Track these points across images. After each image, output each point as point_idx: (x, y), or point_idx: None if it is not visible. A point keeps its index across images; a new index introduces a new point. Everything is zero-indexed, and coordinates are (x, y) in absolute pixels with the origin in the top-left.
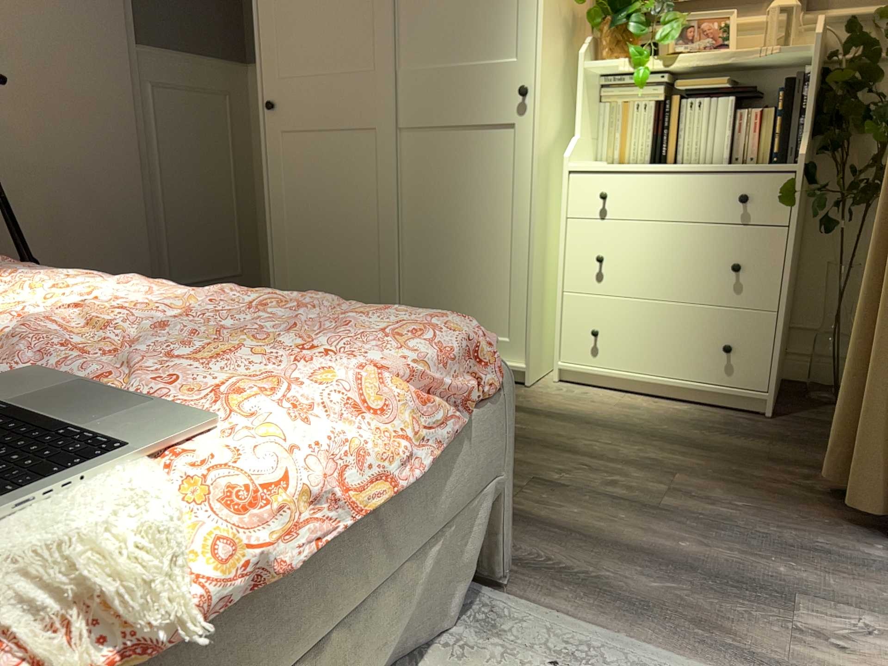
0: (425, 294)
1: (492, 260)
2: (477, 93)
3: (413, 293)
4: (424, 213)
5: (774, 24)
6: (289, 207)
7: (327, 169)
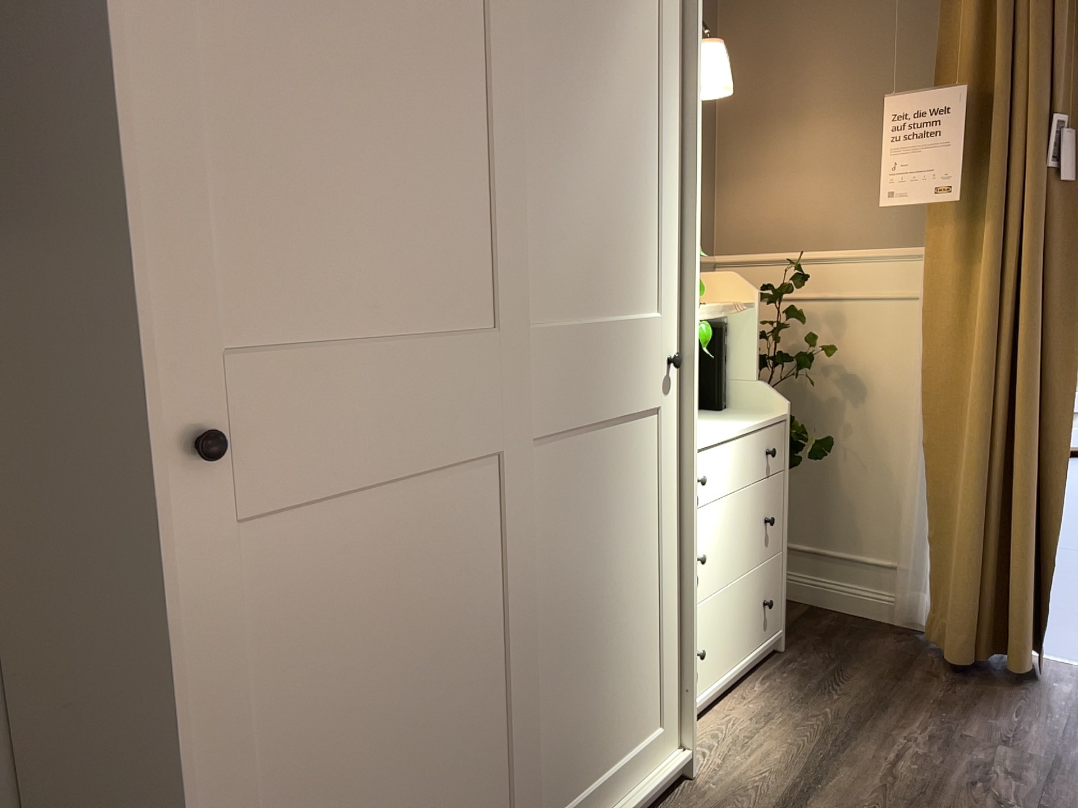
0: (566, 733)
1: (640, 615)
2: (625, 366)
3: (549, 745)
4: (563, 585)
5: None
6: (285, 730)
7: (399, 574)
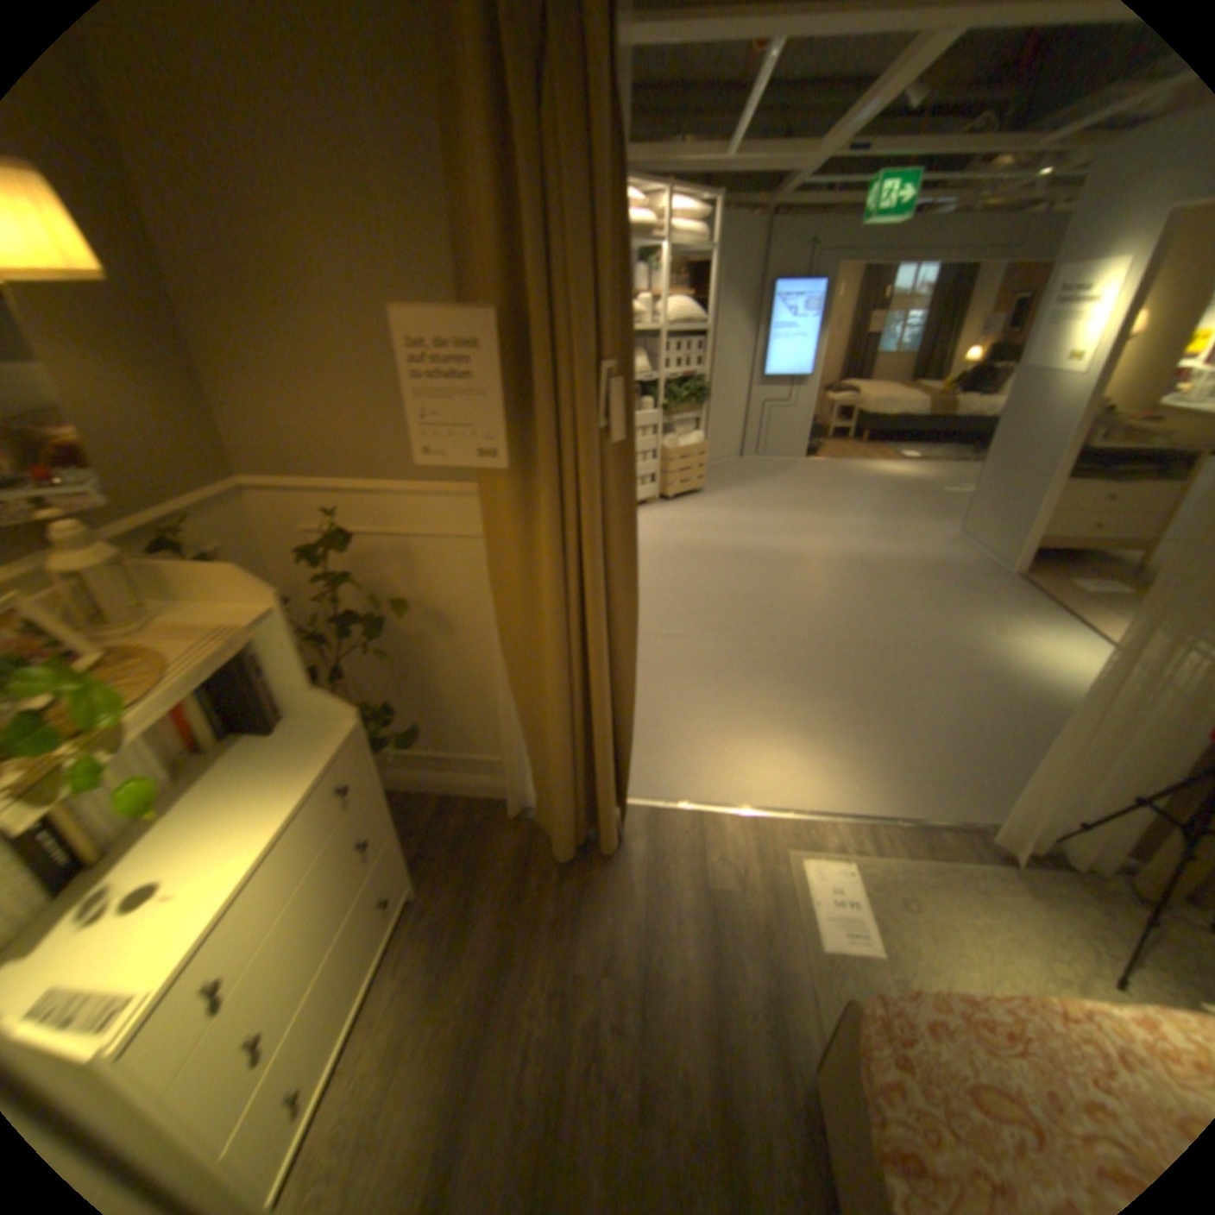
0: None
1: None
2: None
3: None
4: None
5: (112, 586)
6: None
7: None
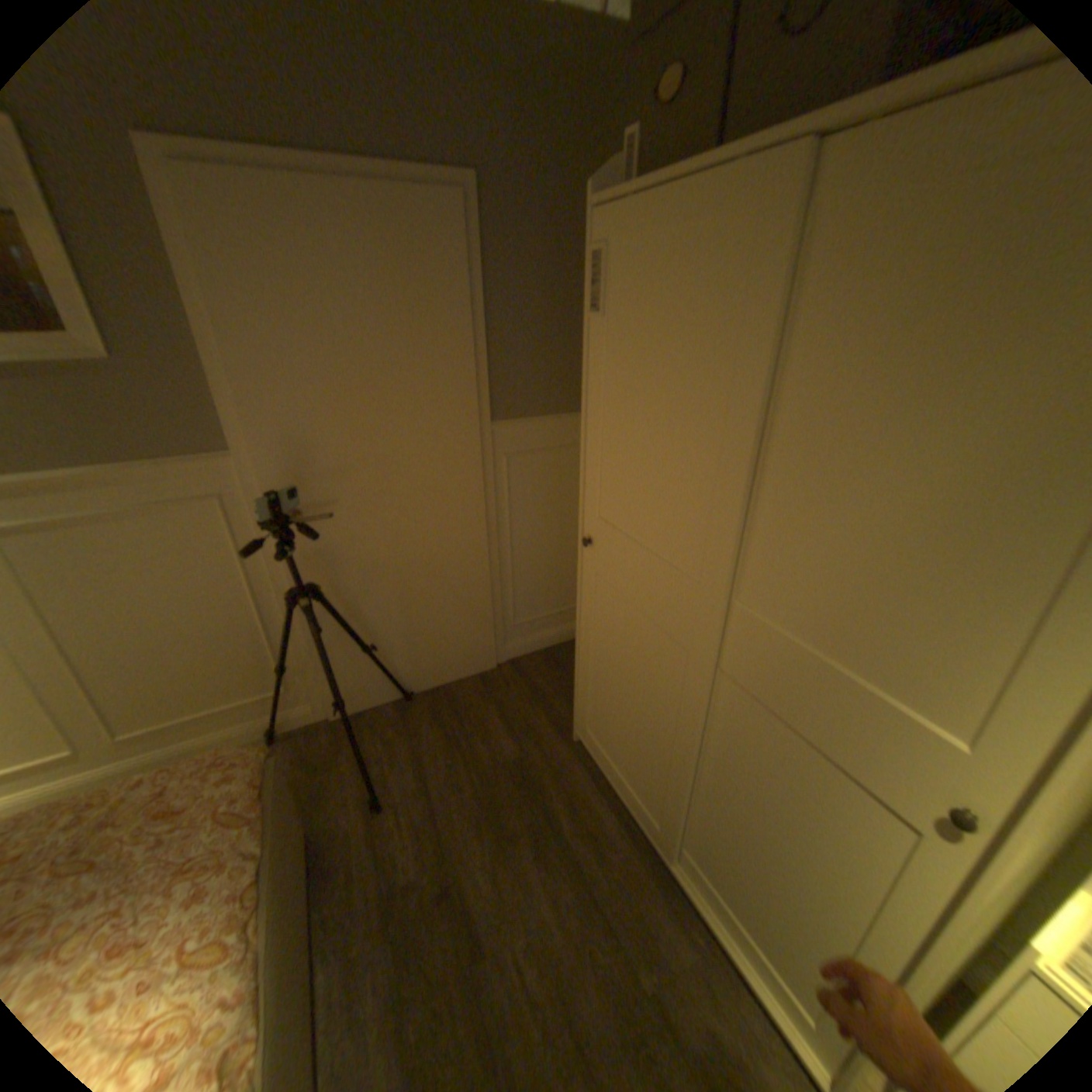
0: (713, 855)
1: (815, 929)
2: (858, 731)
3: (700, 838)
4: (732, 784)
5: None
6: (594, 645)
7: (630, 643)
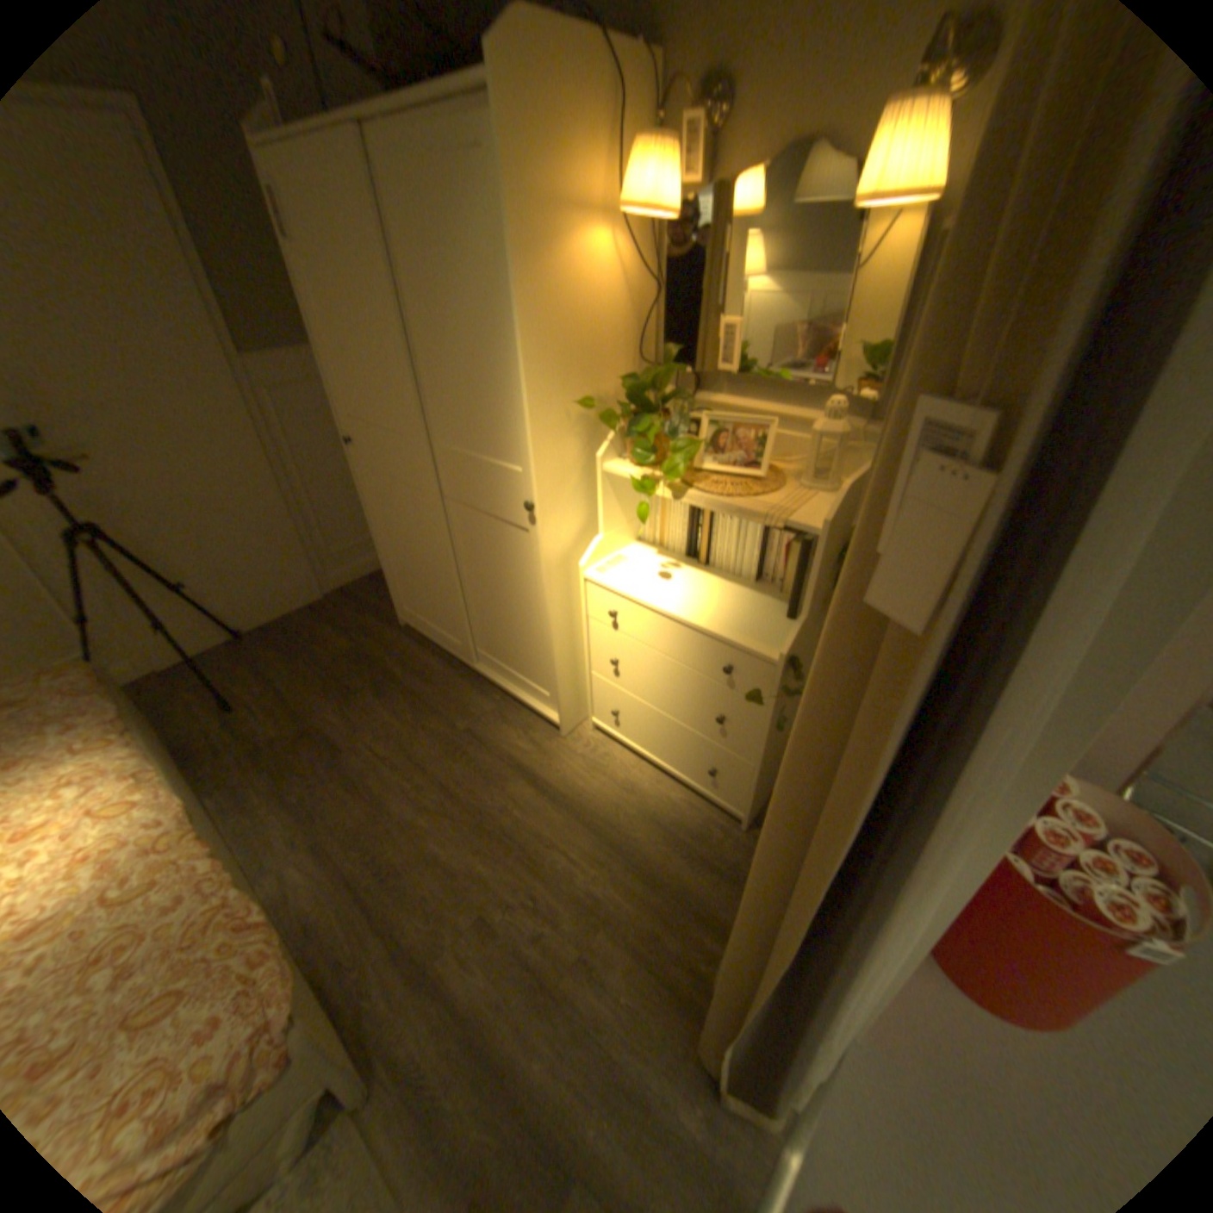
0: (489, 635)
1: (530, 632)
2: (497, 490)
3: (481, 630)
4: (477, 574)
5: (815, 449)
6: (385, 530)
7: (401, 511)
